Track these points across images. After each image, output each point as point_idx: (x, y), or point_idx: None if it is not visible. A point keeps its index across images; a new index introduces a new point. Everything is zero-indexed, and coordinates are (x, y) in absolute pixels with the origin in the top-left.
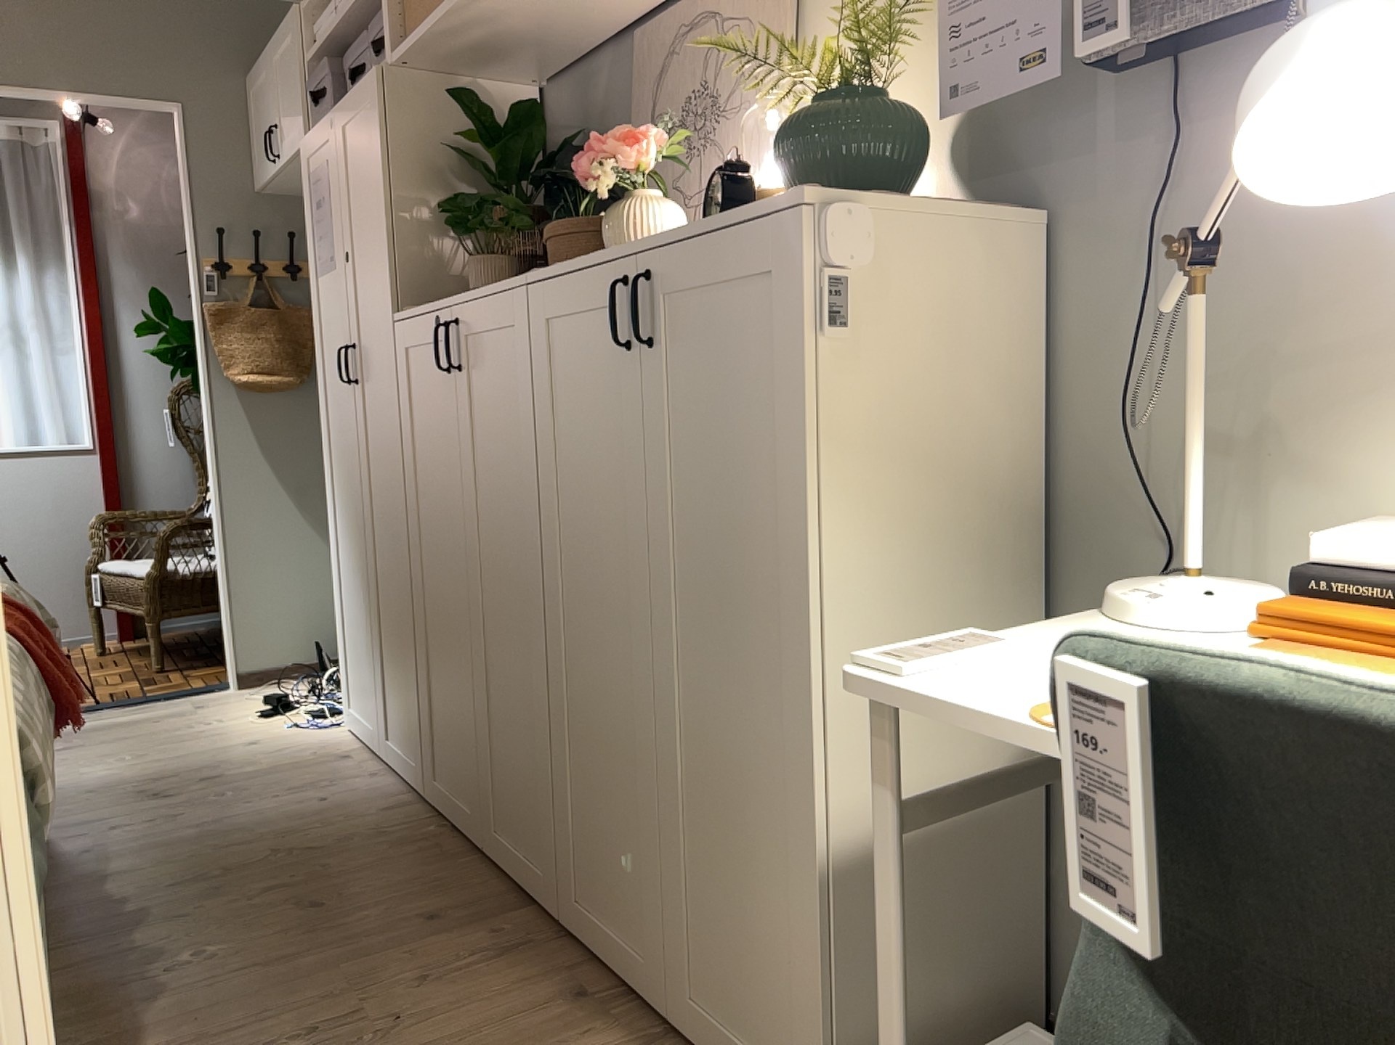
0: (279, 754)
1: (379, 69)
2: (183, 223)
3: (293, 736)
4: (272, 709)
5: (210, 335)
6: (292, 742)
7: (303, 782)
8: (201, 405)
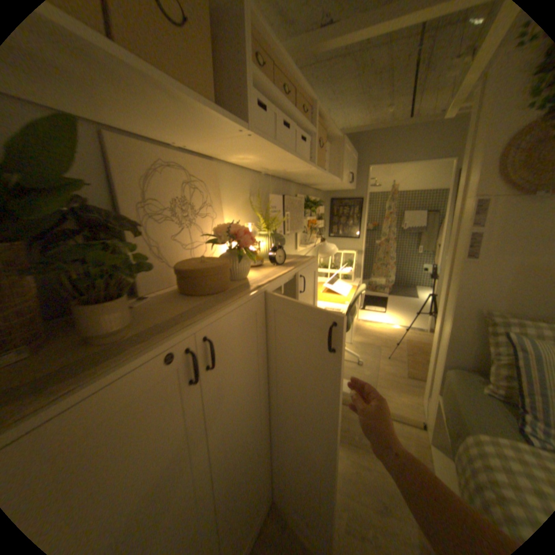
0: None
1: None
2: None
3: None
4: None
5: None
6: None
7: None
8: None
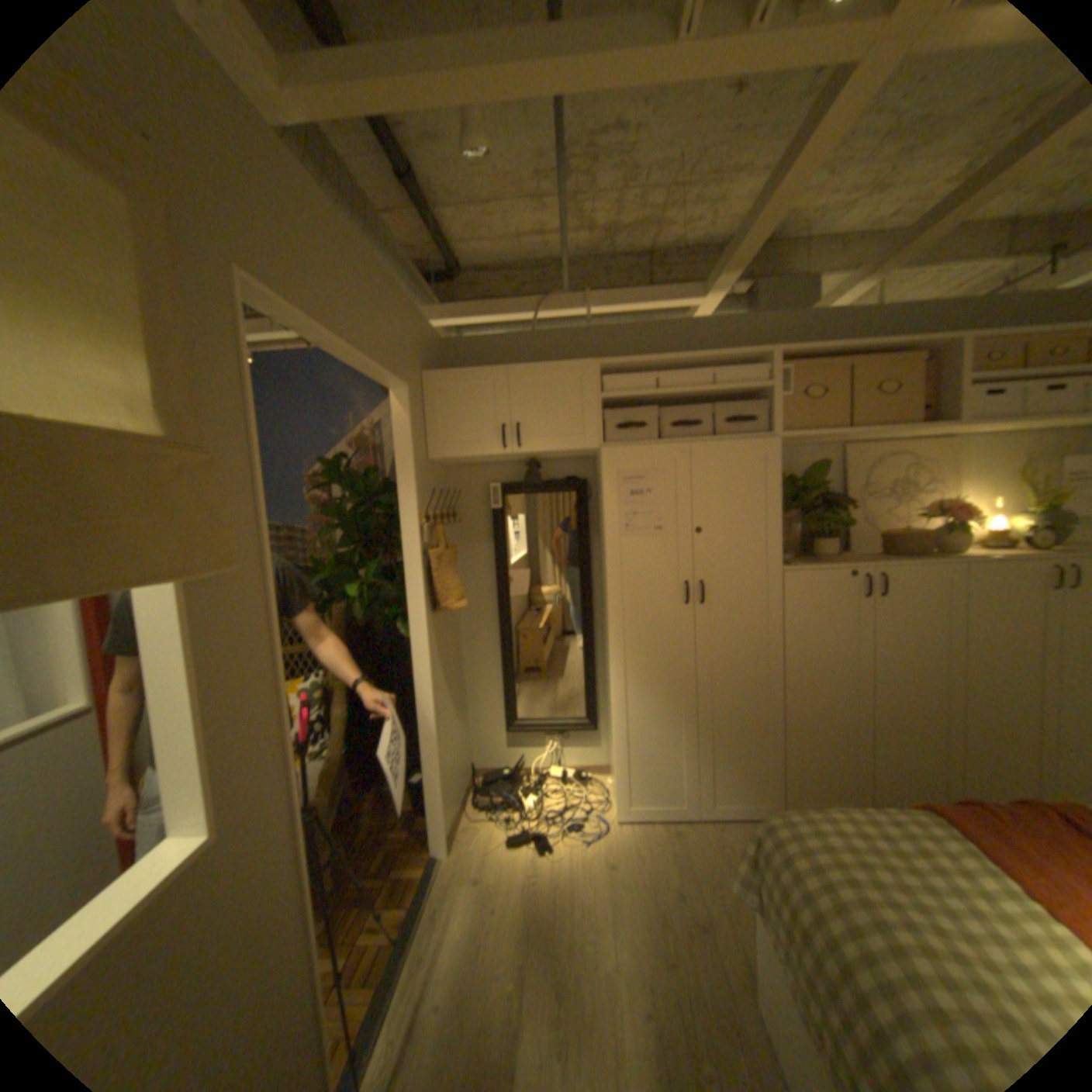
0: (649, 860)
1: (777, 440)
2: (399, 484)
3: (610, 849)
4: (532, 849)
5: (423, 576)
6: (626, 851)
7: (716, 859)
8: (412, 635)
